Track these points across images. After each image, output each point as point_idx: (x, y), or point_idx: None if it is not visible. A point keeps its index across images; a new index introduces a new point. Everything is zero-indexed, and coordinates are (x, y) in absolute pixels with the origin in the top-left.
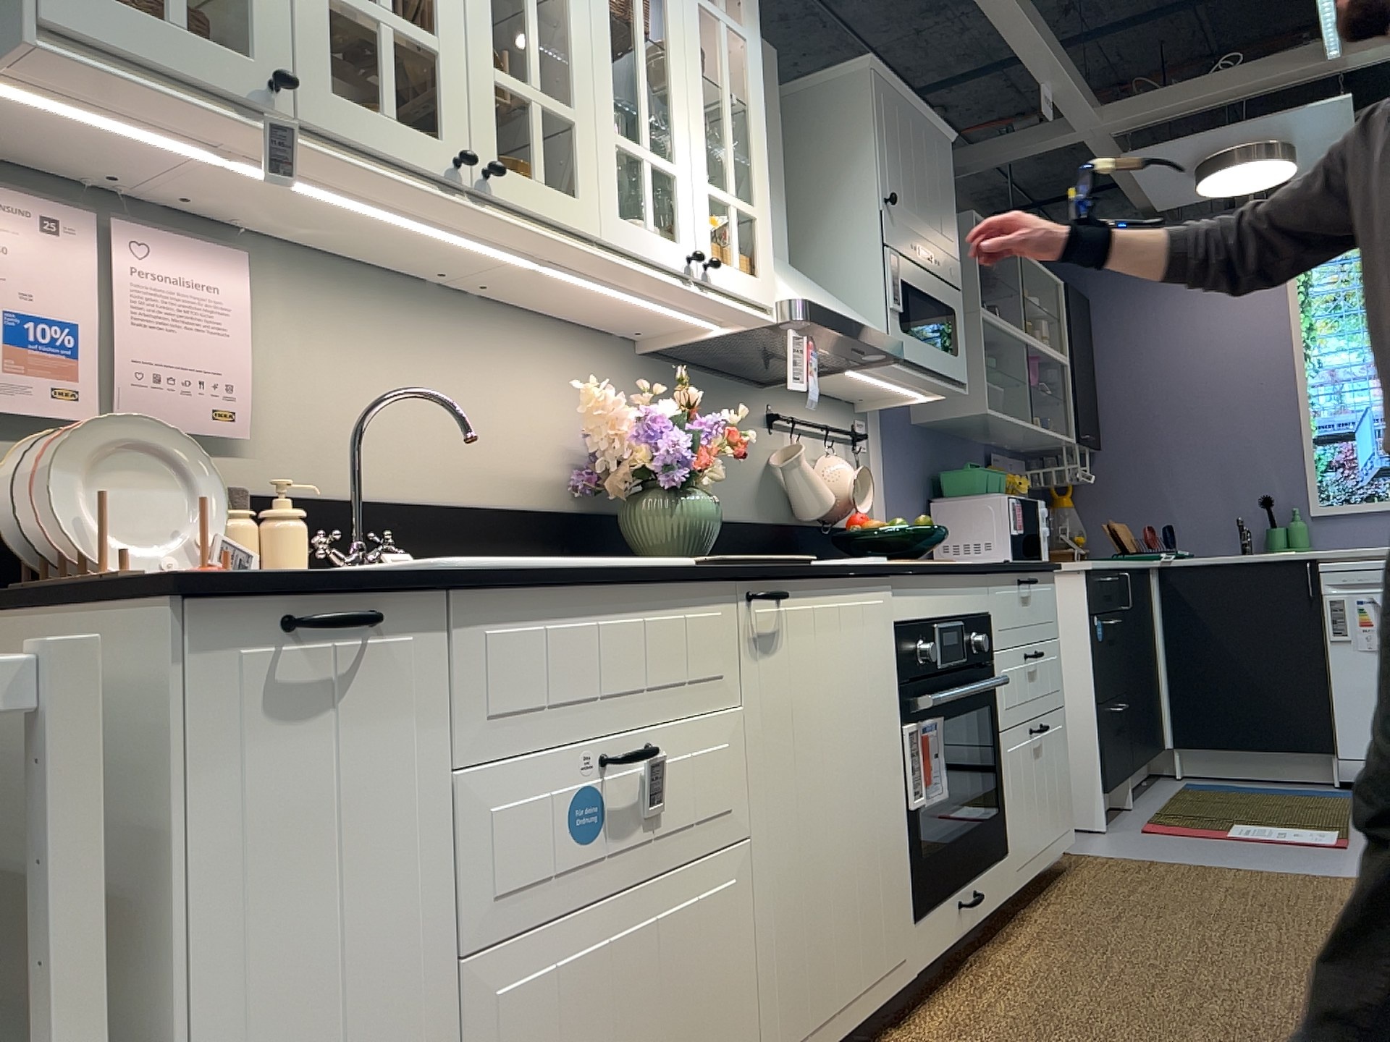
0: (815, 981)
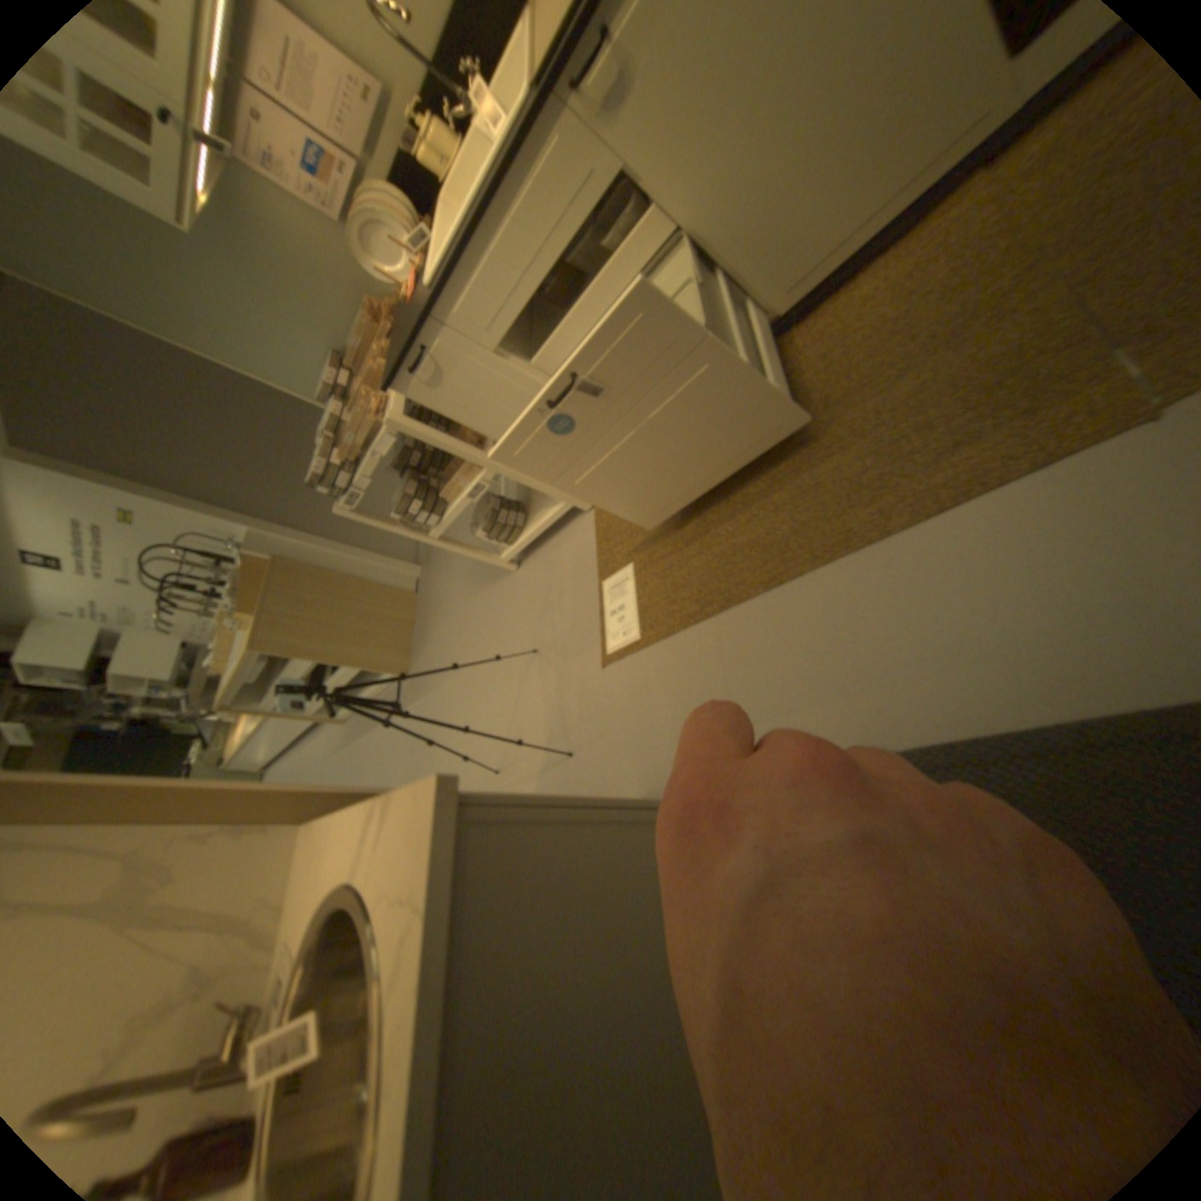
0: (812, 236)
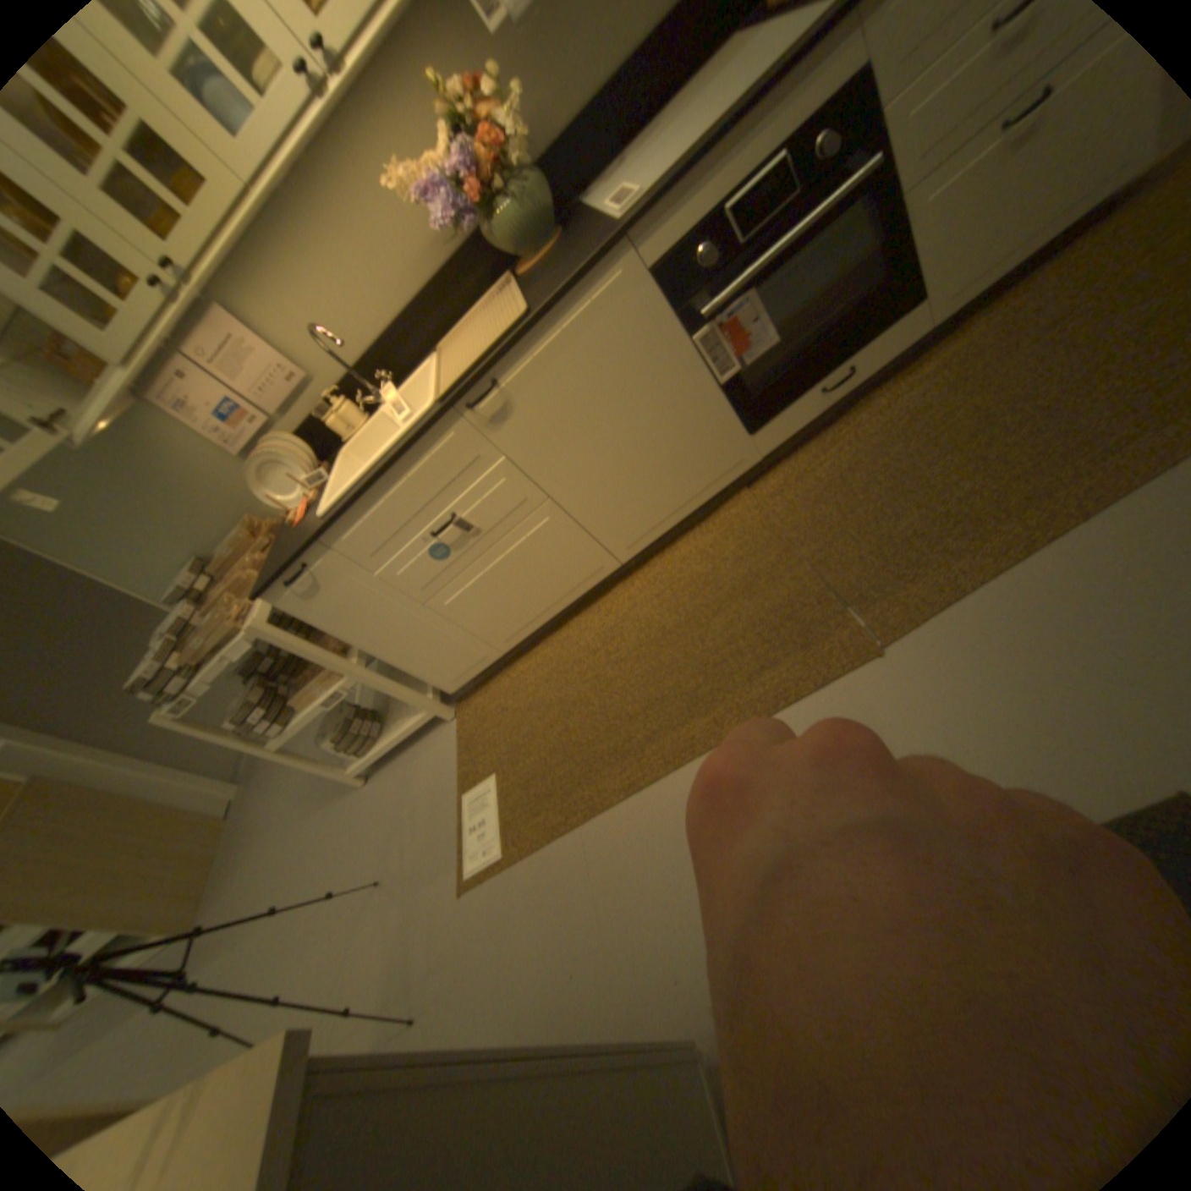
0: (642, 513)
